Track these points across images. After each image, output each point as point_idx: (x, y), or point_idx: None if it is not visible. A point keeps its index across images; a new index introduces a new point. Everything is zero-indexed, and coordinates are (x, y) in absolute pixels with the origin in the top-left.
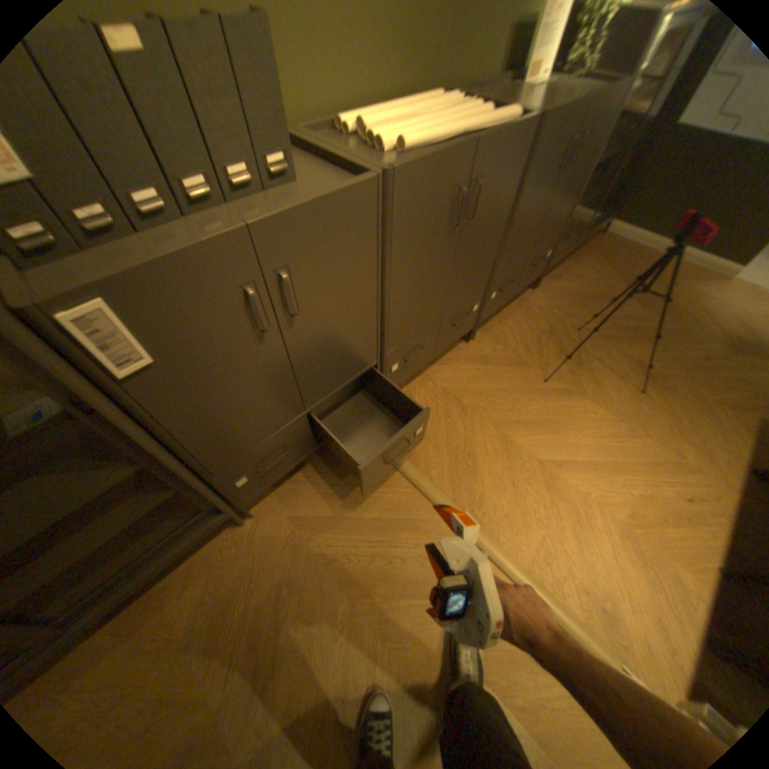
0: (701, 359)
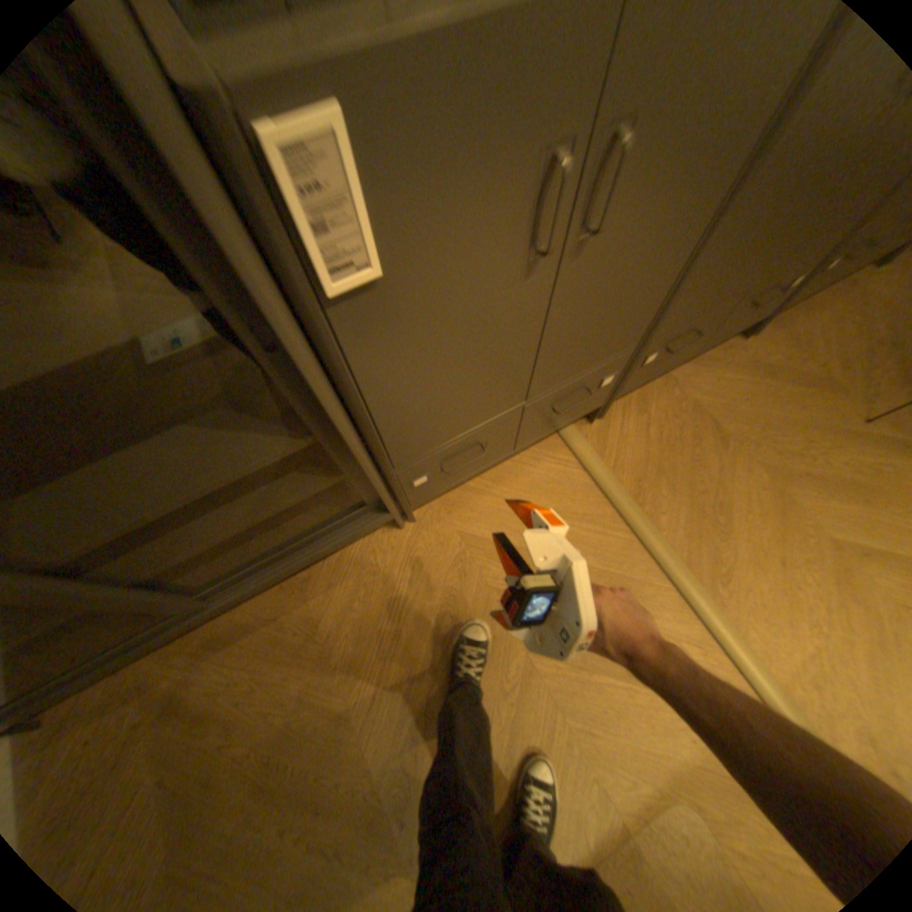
0: None
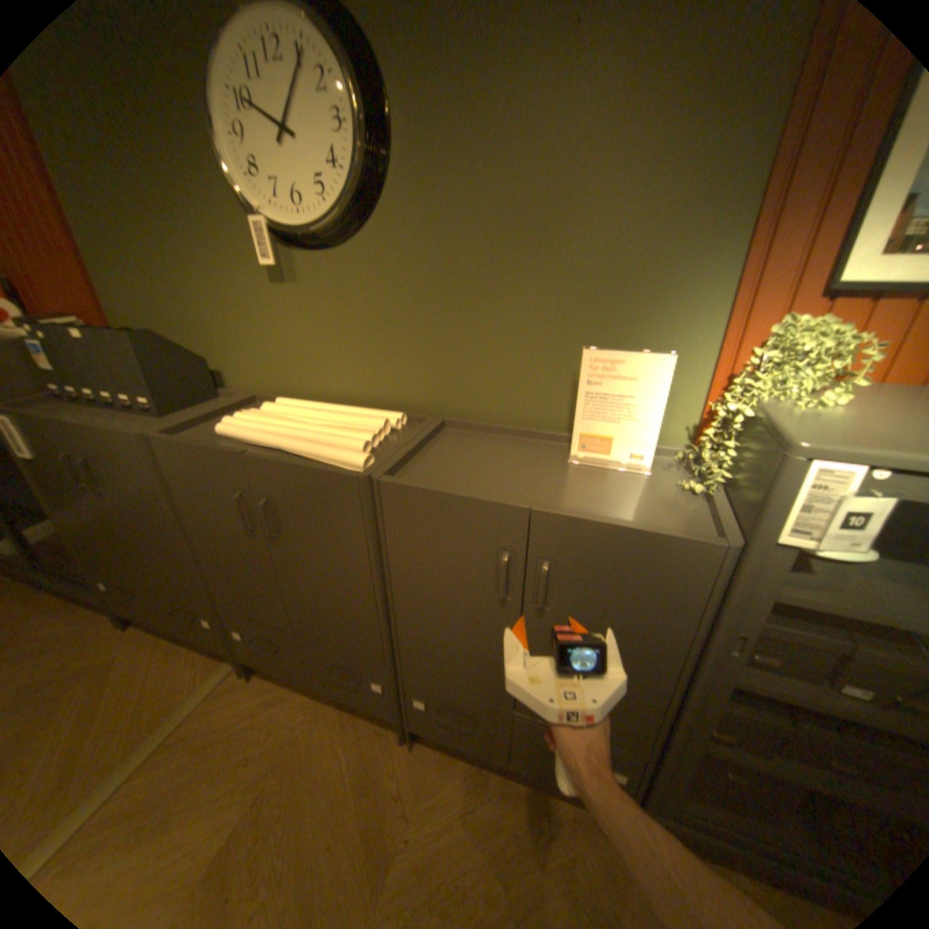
0: None
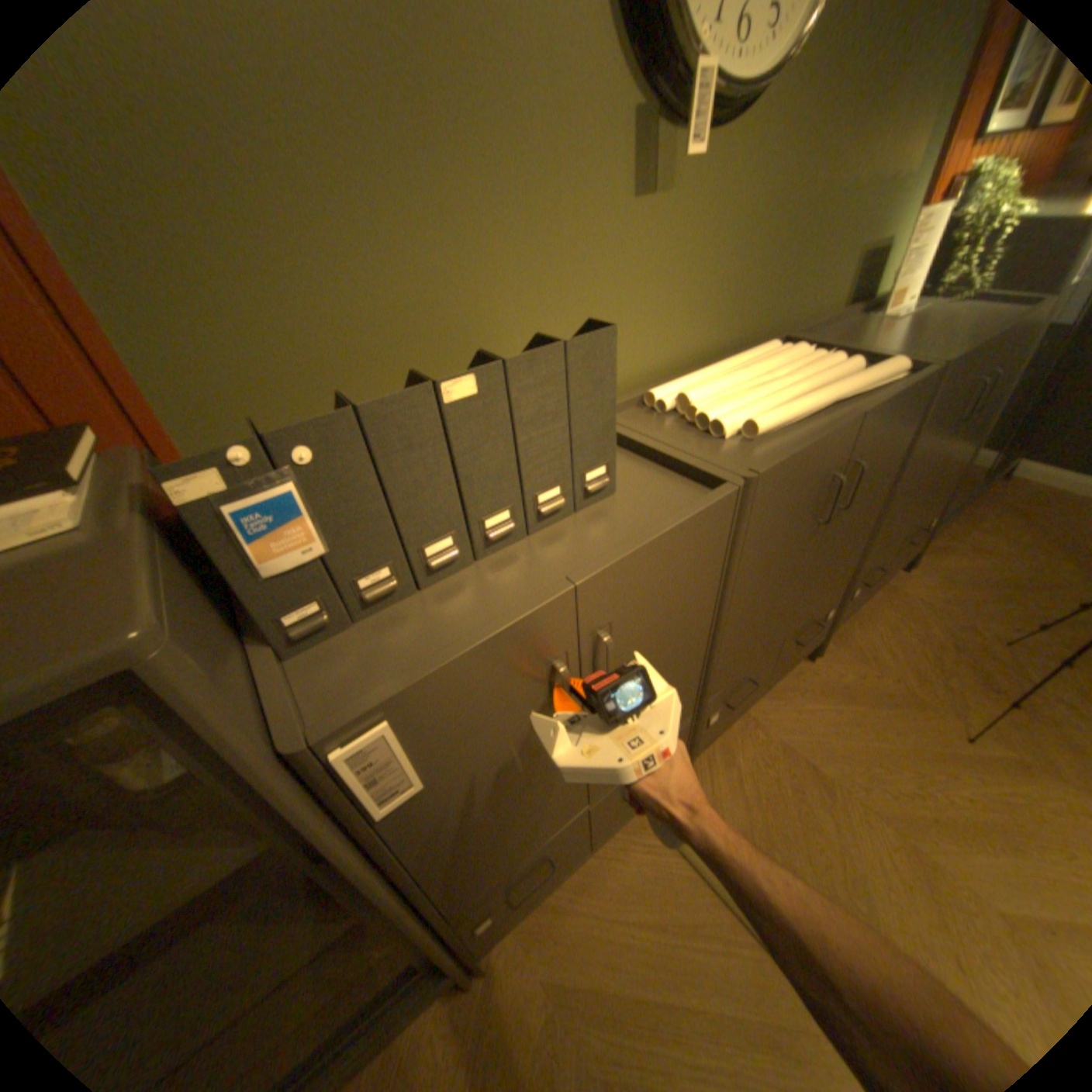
0: None
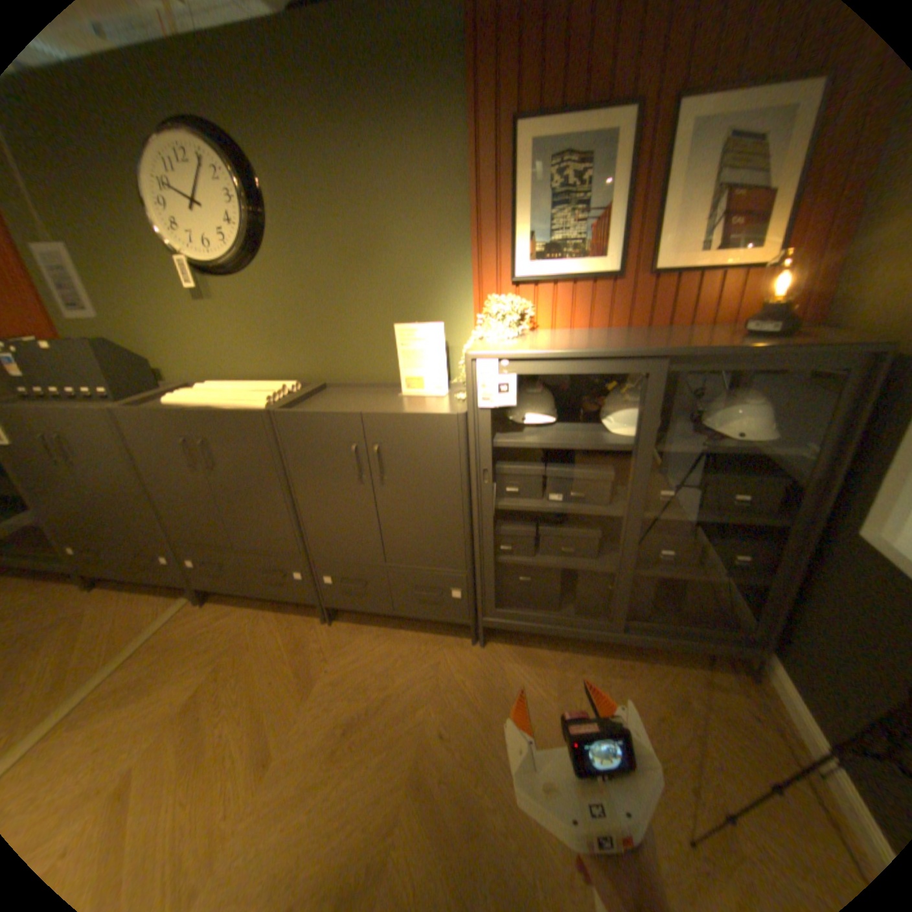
0: None
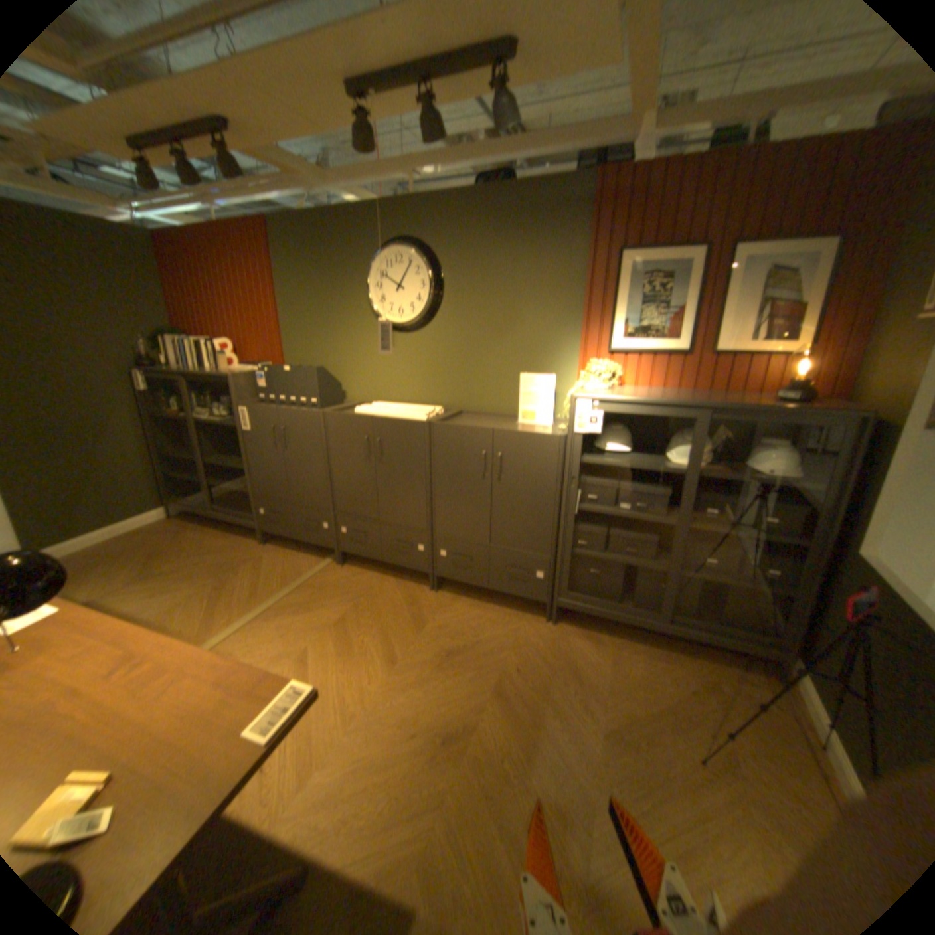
0: (525, 822)
